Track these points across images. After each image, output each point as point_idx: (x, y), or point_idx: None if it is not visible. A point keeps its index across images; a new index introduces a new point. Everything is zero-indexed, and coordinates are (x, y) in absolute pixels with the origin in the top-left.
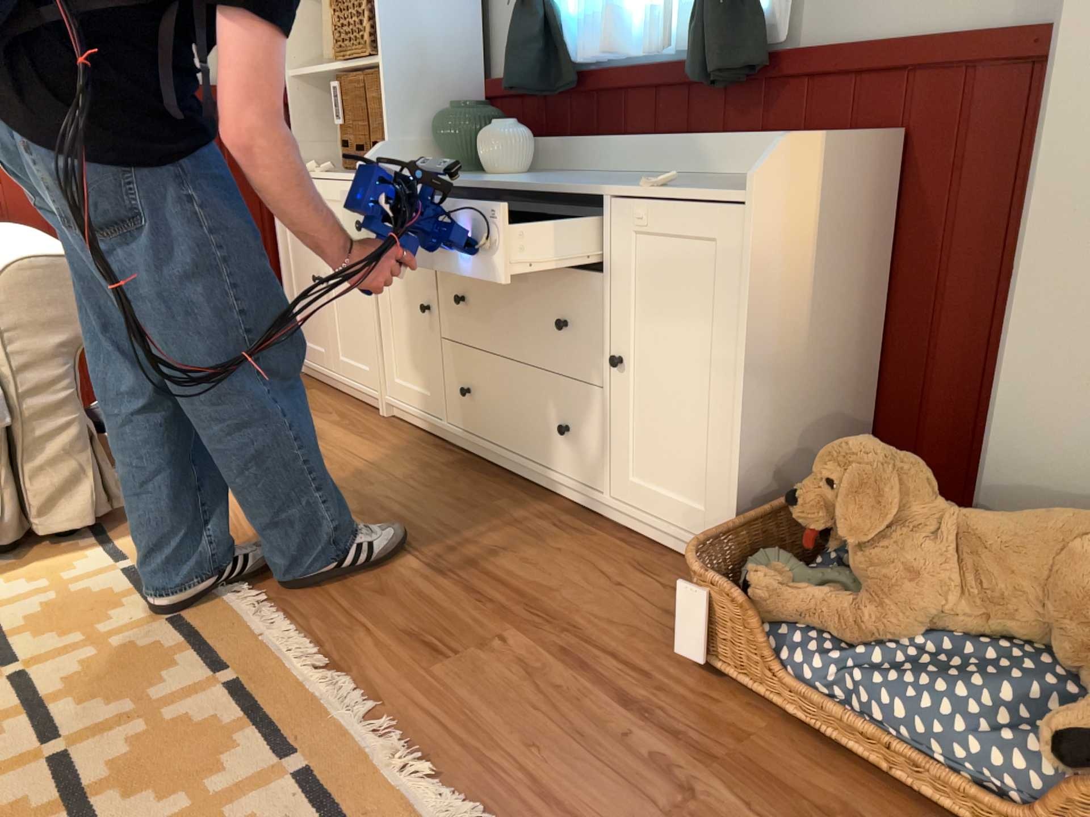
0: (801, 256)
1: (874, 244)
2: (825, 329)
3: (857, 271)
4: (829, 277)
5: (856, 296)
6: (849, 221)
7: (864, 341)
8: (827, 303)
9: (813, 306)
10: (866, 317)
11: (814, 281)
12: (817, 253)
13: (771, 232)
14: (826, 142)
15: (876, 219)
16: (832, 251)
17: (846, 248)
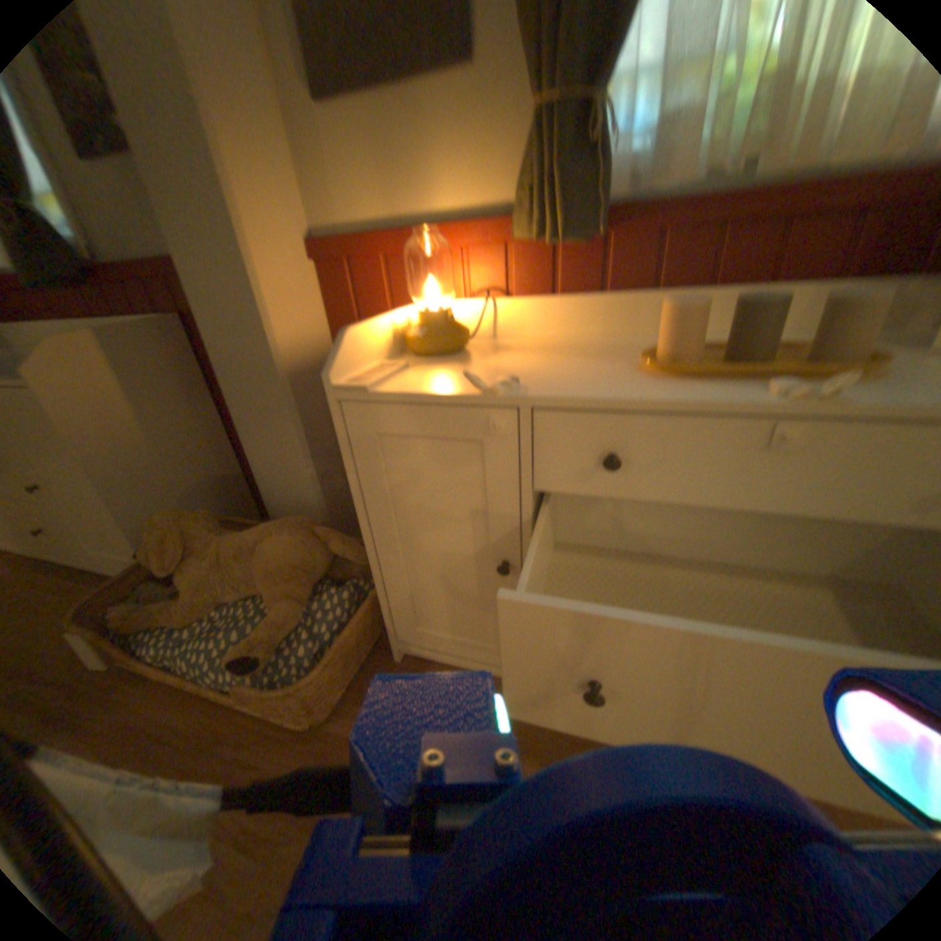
0: (116, 405)
1: (191, 380)
2: (170, 438)
3: (184, 399)
4: (157, 409)
5: (190, 412)
6: (157, 374)
7: (213, 434)
8: (163, 423)
9: (148, 429)
10: (208, 421)
11: (141, 415)
12: (133, 399)
13: (69, 400)
14: (100, 332)
15: (185, 366)
16: (149, 394)
17: (164, 389)
